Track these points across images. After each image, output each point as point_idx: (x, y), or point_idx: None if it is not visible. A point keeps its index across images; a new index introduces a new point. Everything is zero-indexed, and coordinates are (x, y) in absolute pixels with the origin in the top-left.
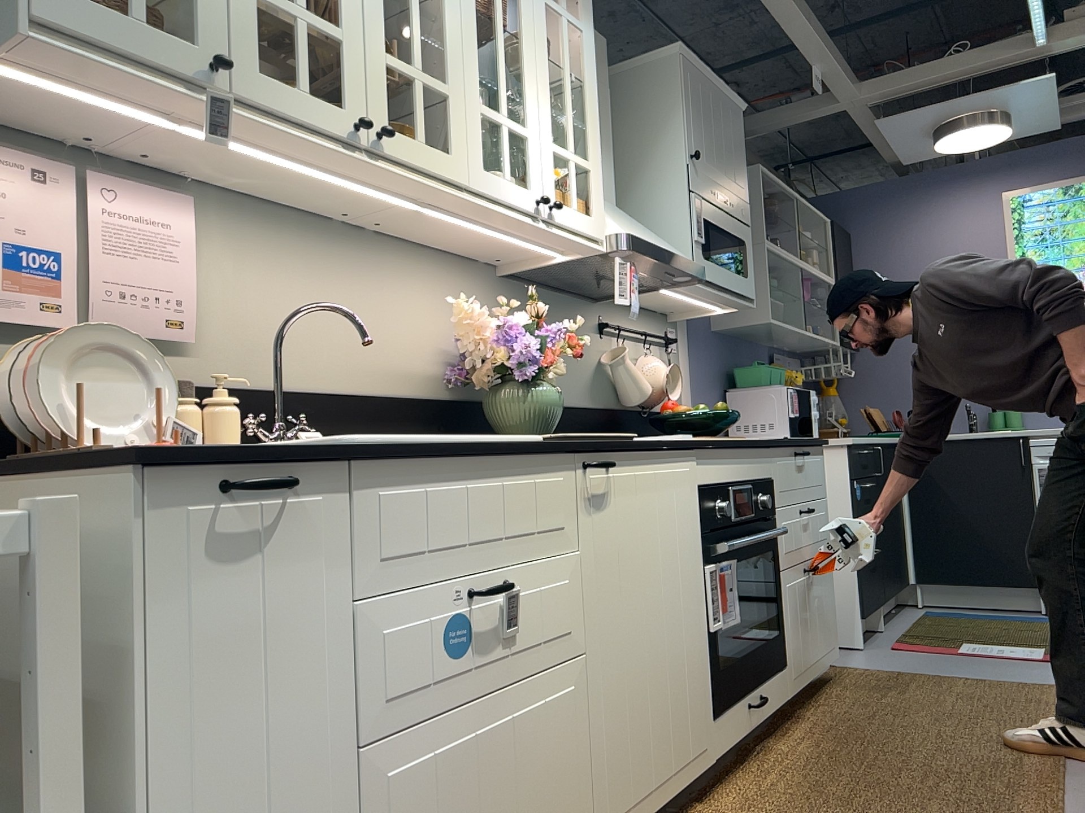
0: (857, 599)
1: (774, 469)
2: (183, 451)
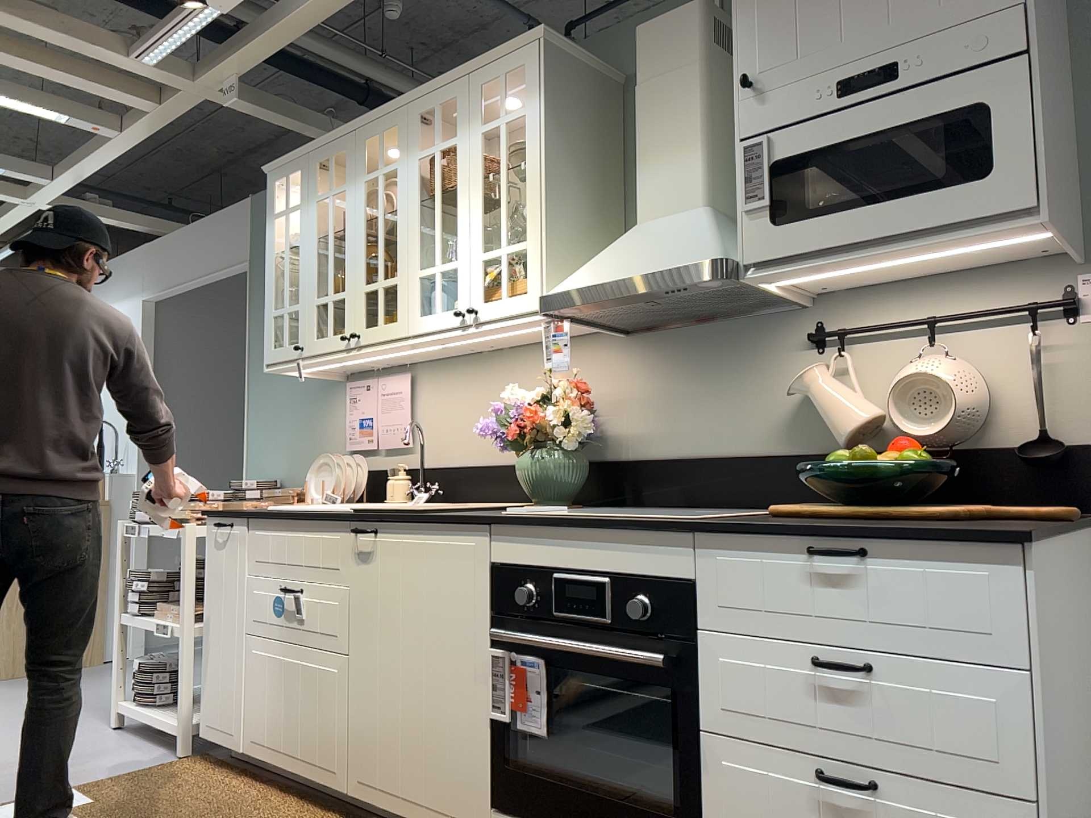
0: None
1: (697, 565)
2: (211, 512)
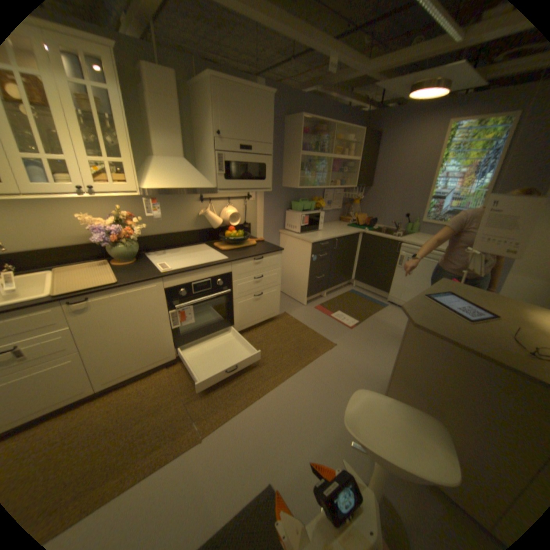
0: (306, 291)
1: (232, 269)
2: None
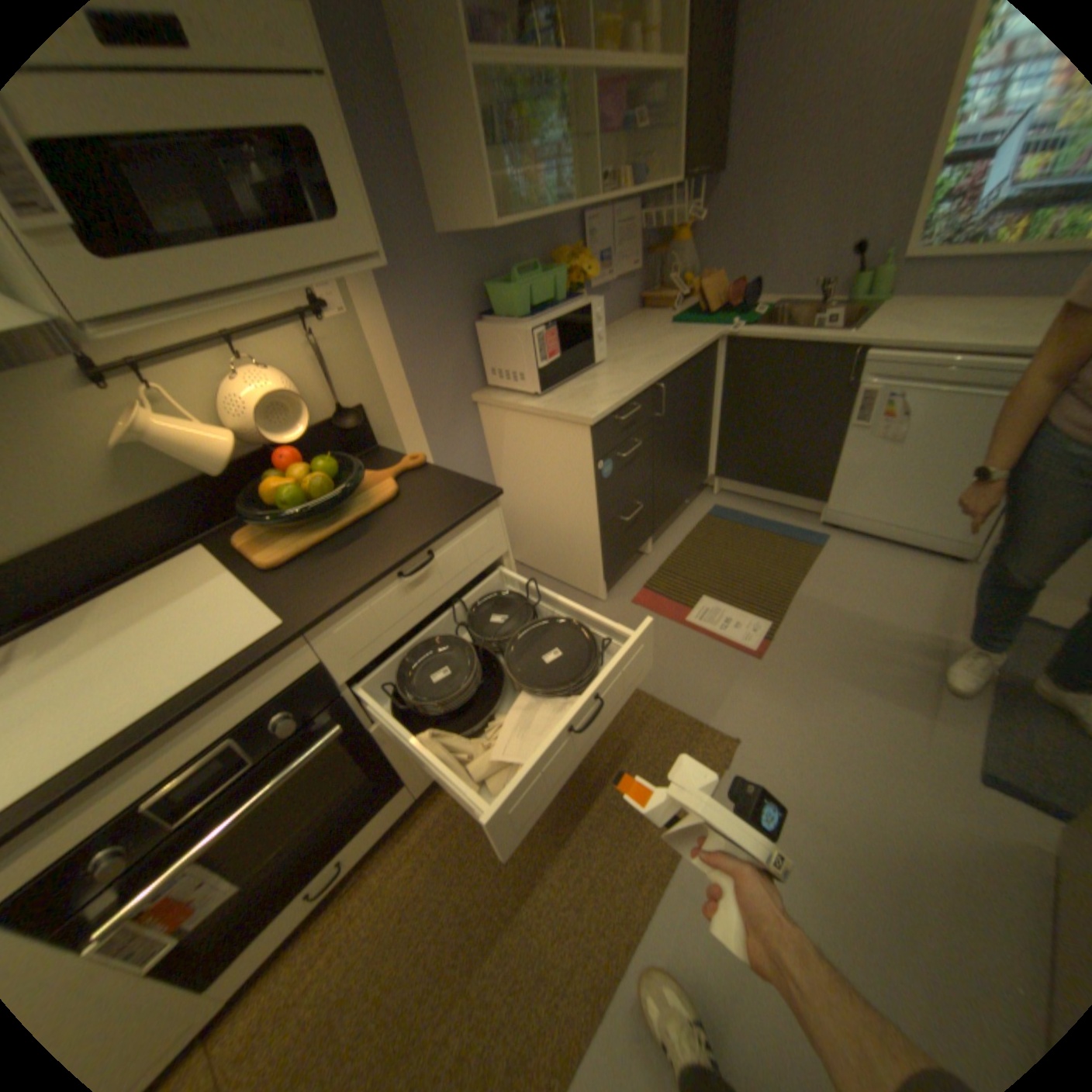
0: (598, 567)
1: (315, 652)
2: None
